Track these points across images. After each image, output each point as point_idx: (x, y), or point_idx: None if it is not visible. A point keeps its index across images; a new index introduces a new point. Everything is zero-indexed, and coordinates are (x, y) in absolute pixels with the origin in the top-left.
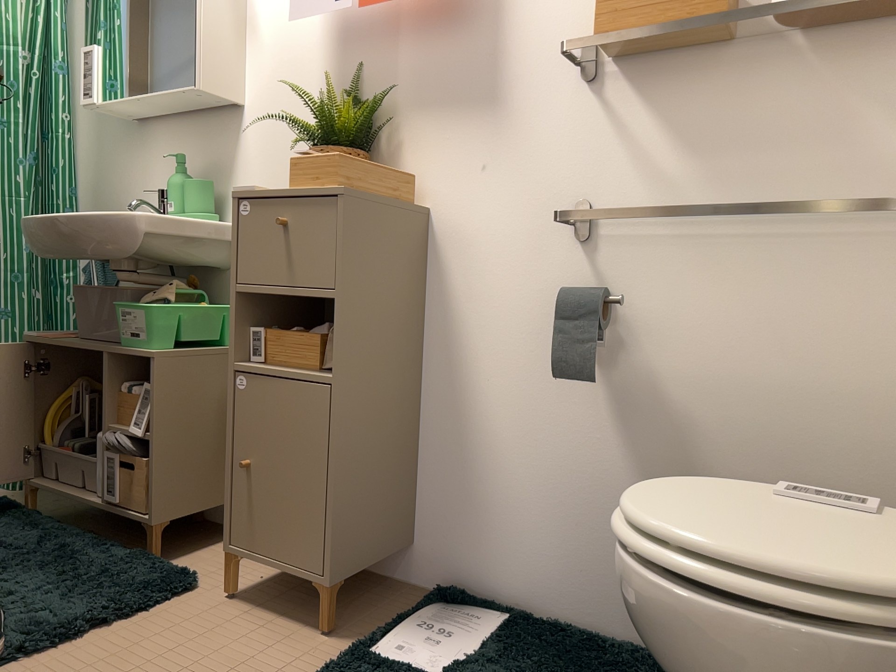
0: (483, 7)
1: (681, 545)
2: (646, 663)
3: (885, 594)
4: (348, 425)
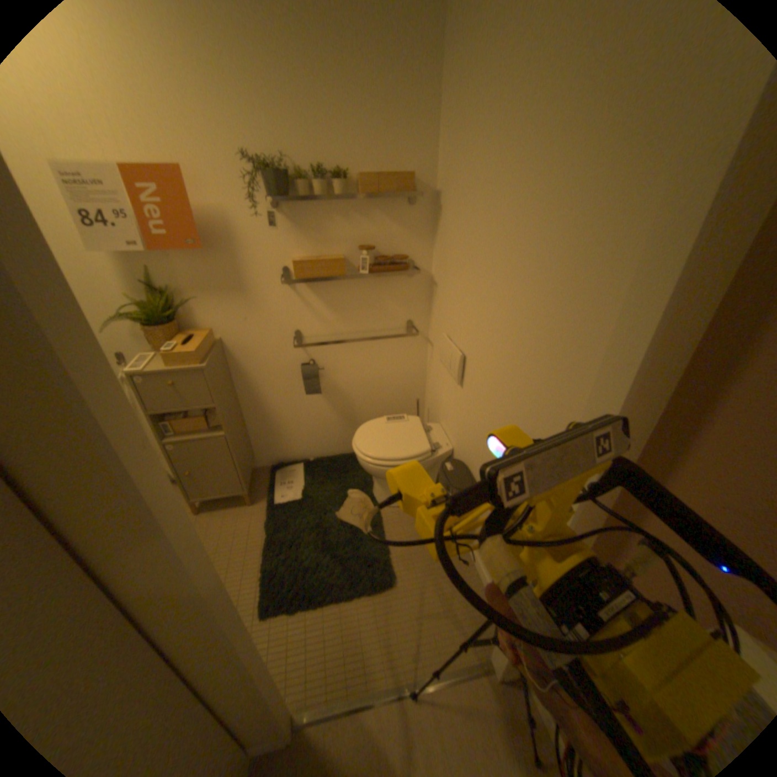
0: (222, 241)
1: (382, 459)
2: (351, 462)
3: (423, 454)
4: (234, 446)
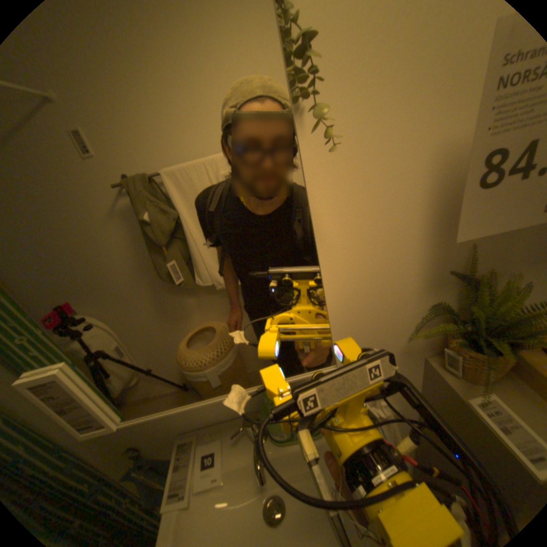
0: None
1: None
2: None
3: None
4: None
